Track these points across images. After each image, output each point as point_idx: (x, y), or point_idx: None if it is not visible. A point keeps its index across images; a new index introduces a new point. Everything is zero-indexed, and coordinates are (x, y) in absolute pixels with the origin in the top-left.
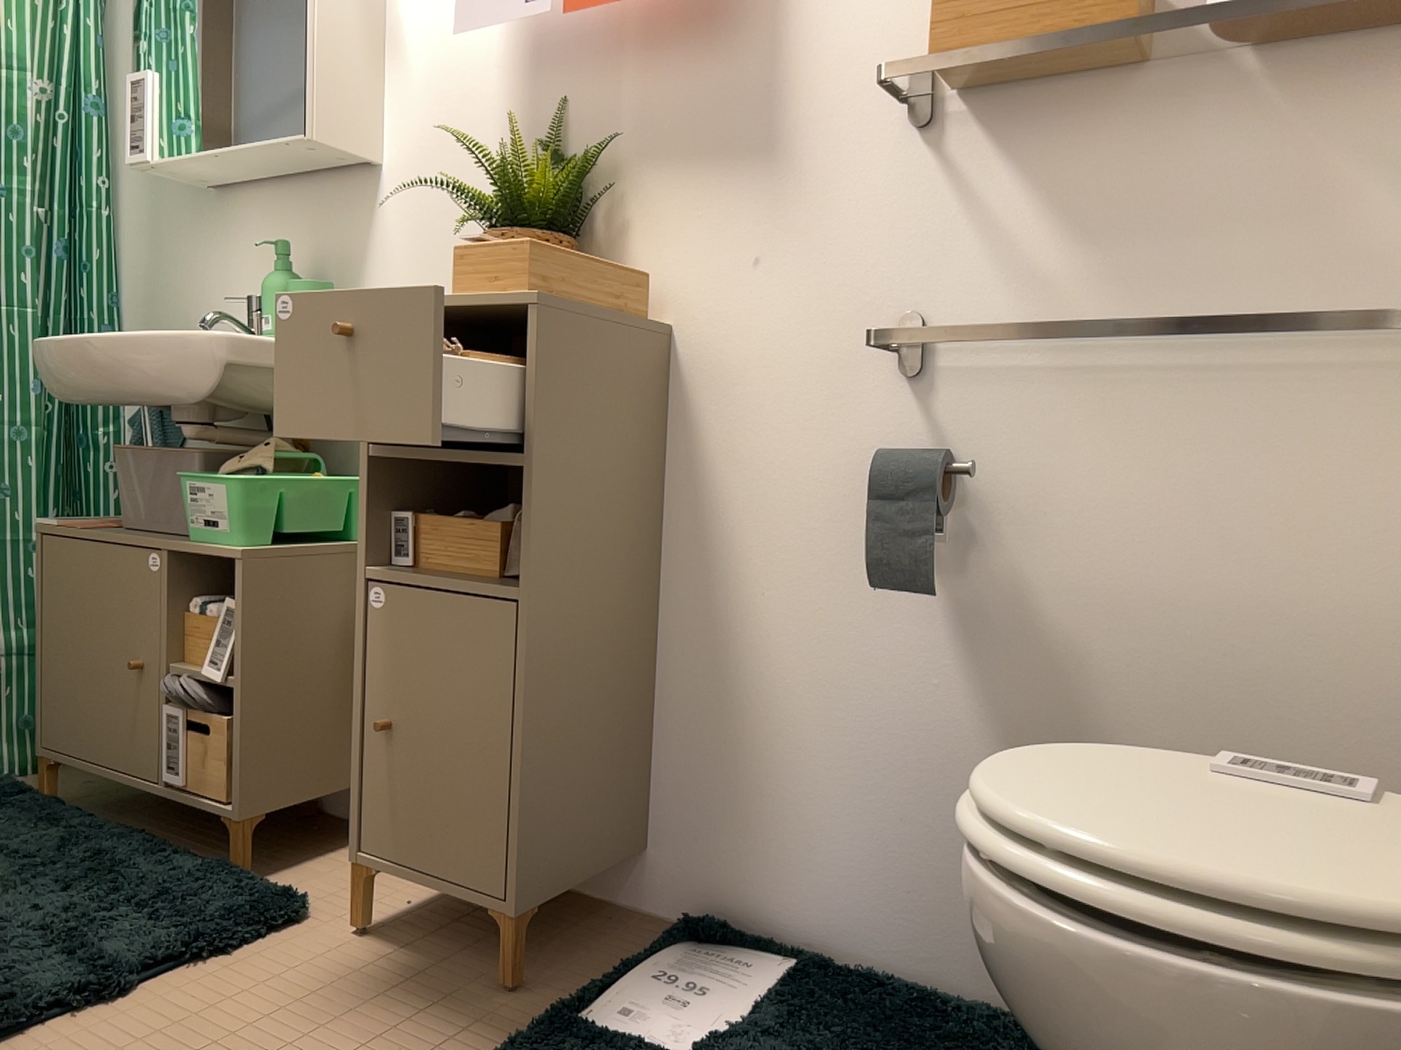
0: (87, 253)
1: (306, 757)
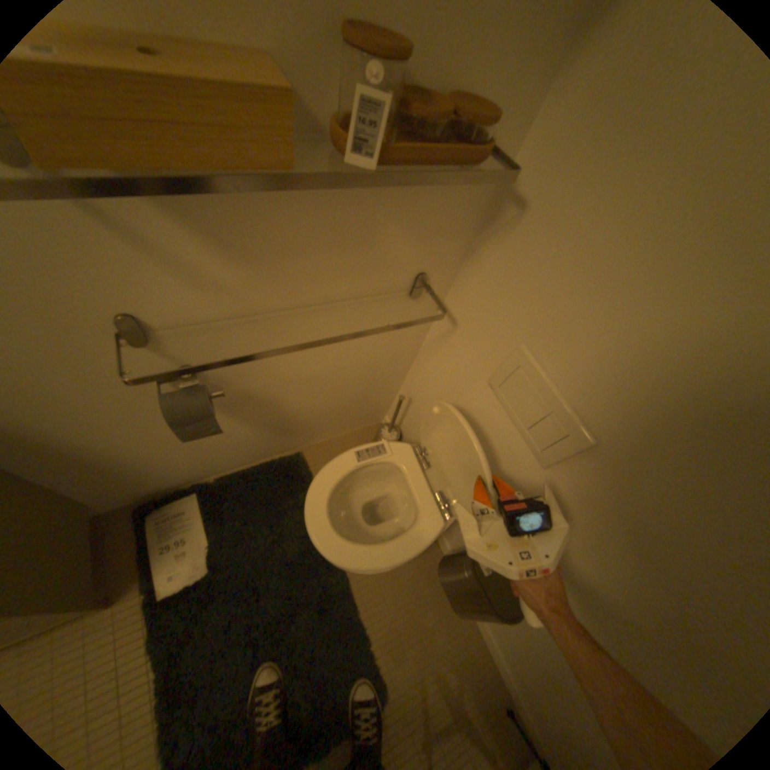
0: None
1: None
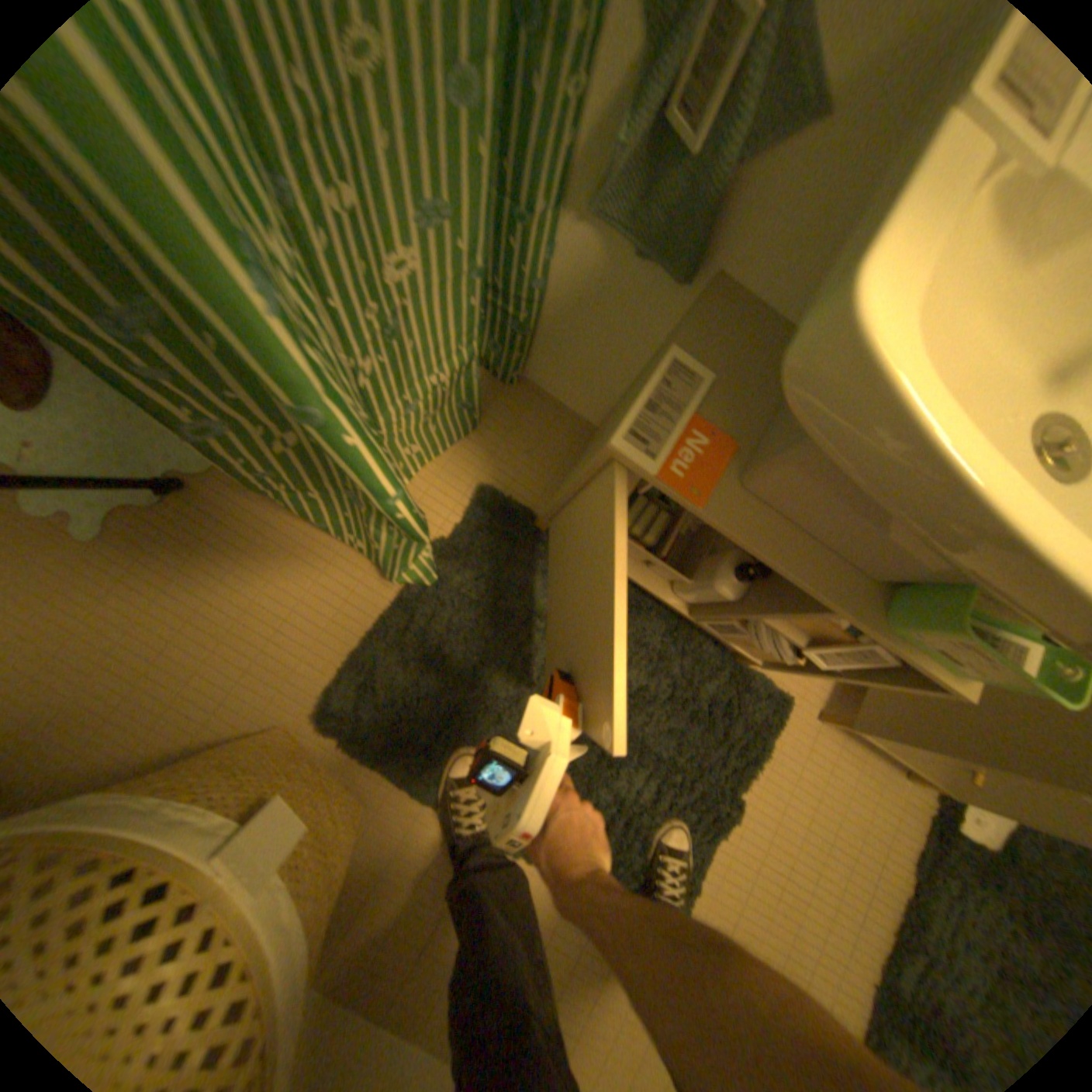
0: None
1: None
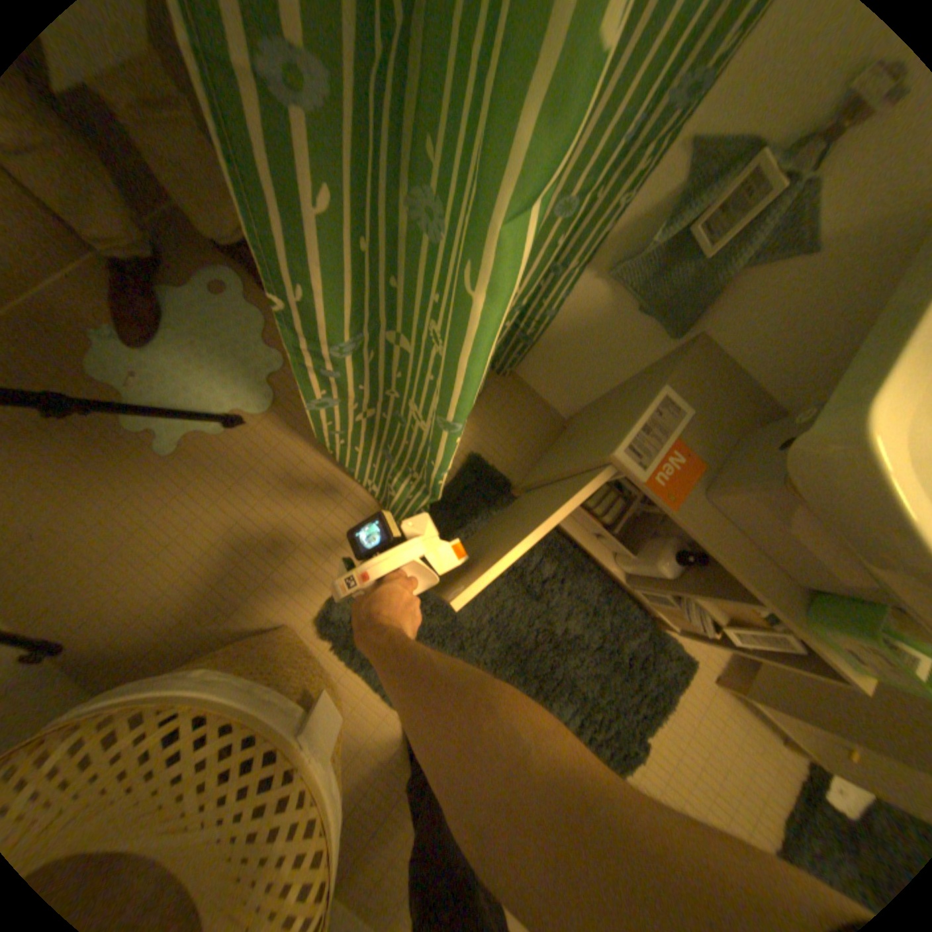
0: None
1: None
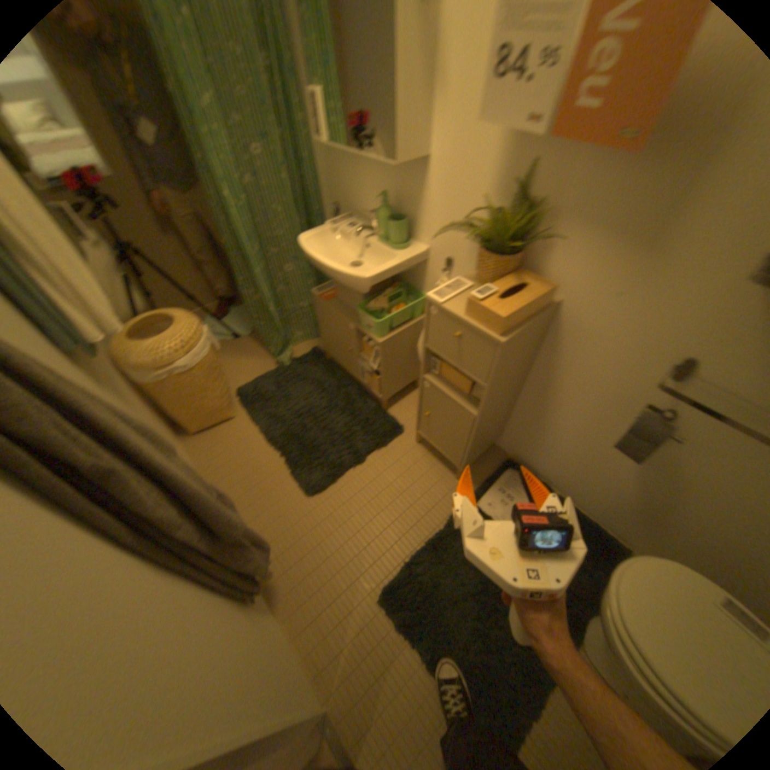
0: (302, 142)
1: (402, 381)
